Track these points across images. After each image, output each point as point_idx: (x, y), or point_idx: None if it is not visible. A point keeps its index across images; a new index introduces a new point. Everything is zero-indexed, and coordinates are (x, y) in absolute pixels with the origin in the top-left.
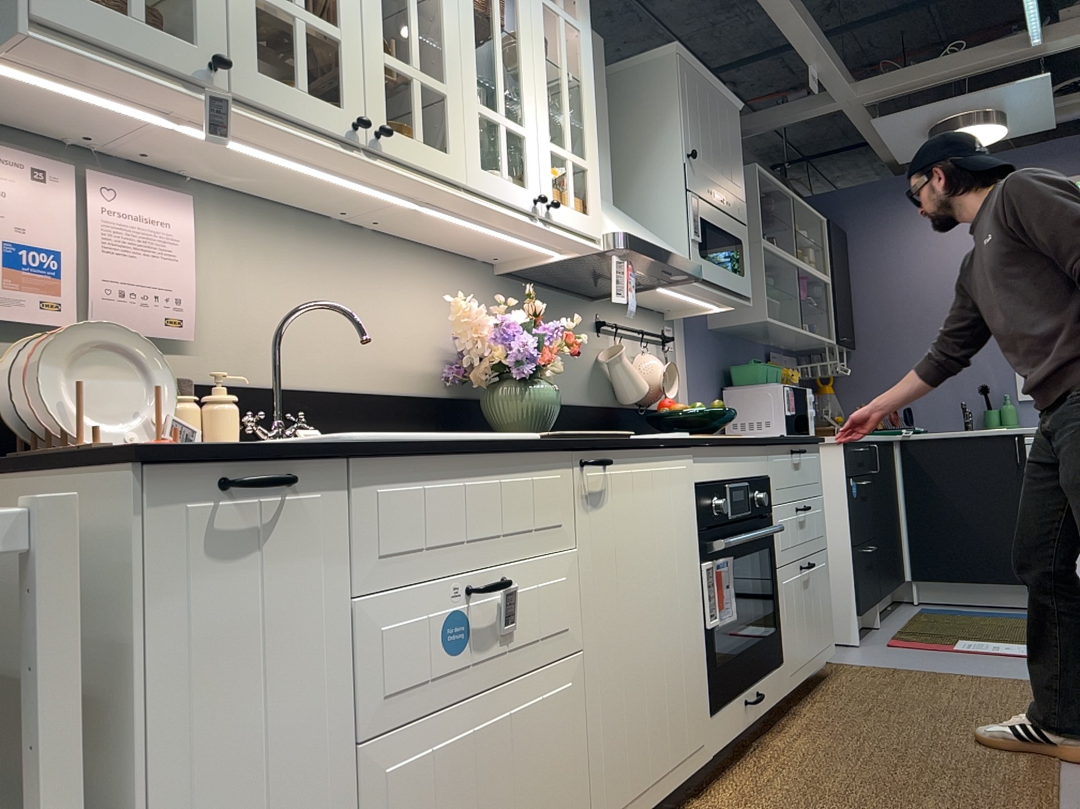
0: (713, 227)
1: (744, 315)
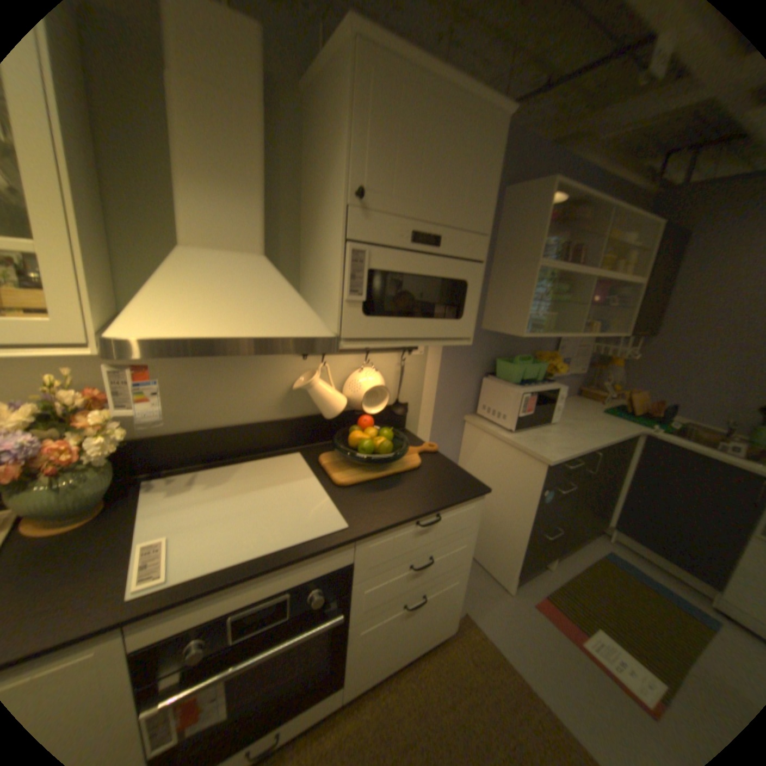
0: (406, 273)
1: (507, 325)
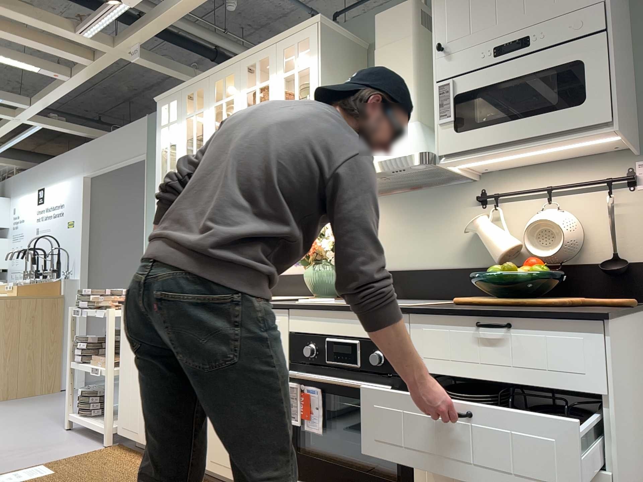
0: (494, 86)
1: None
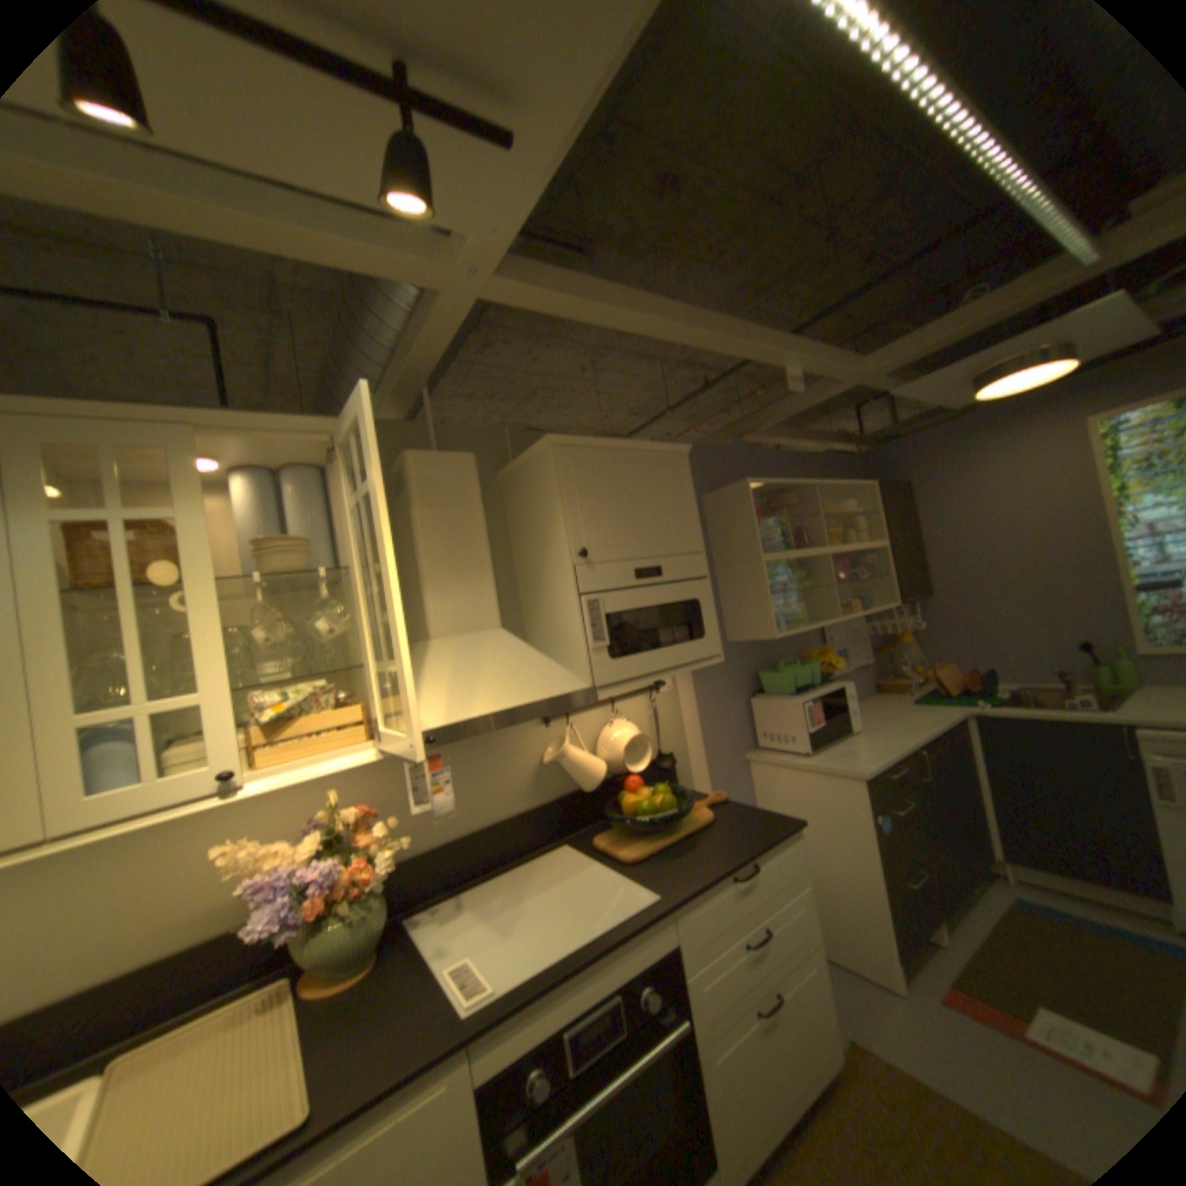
0: (638, 609)
1: (754, 631)
